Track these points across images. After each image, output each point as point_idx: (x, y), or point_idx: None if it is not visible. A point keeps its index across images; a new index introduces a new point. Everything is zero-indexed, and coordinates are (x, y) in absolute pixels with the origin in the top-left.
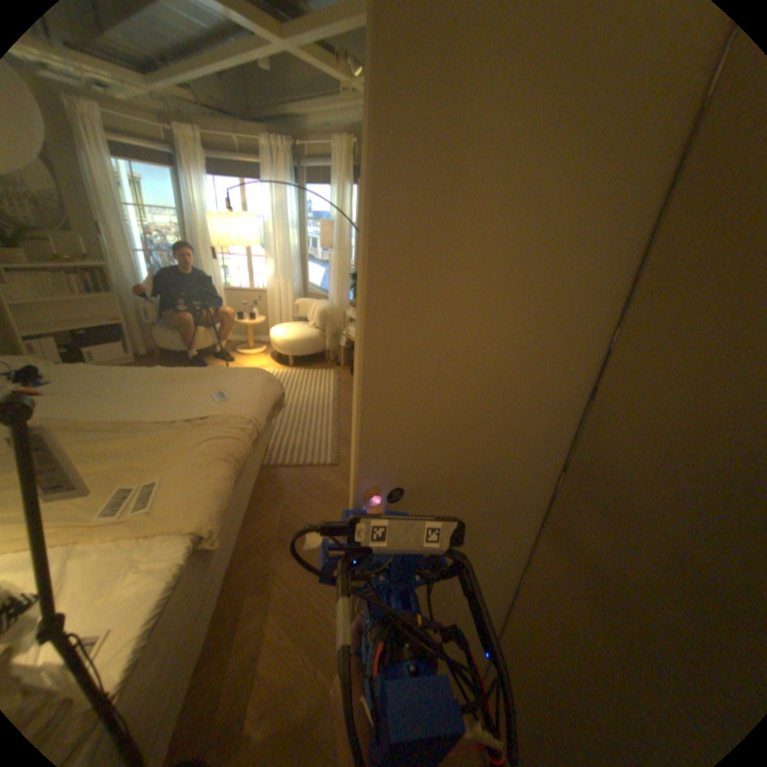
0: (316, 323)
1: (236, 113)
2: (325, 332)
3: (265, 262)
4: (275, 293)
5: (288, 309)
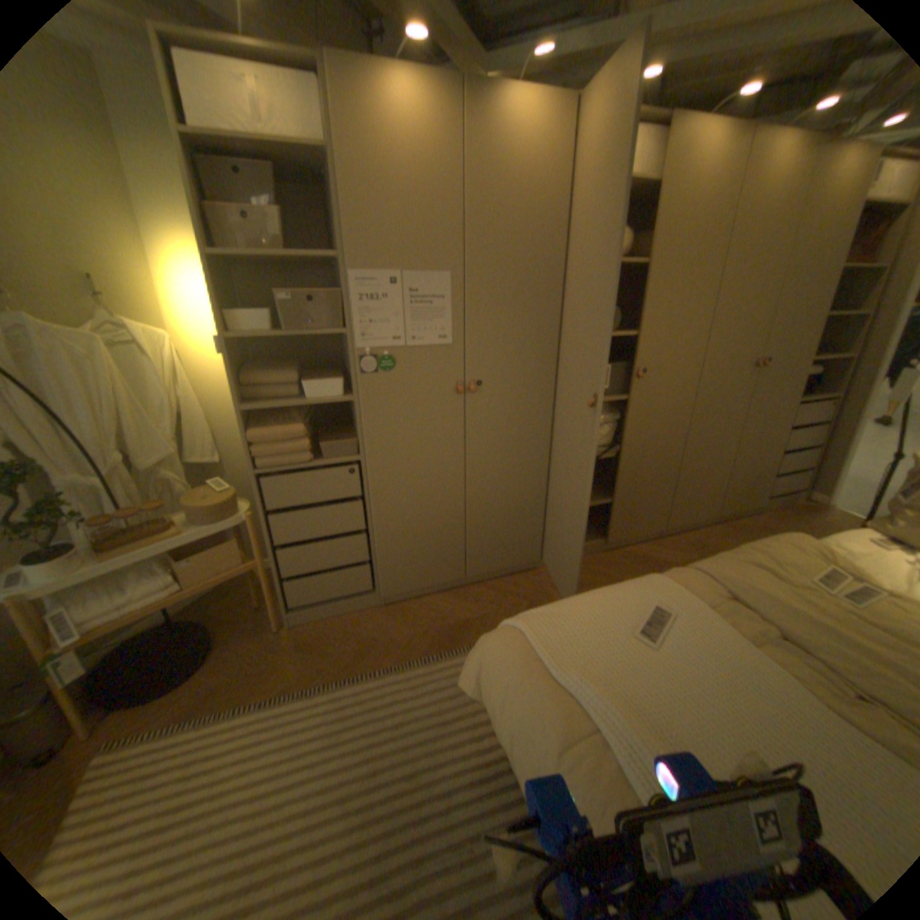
0: None
1: None
2: None
3: None
4: None
5: None
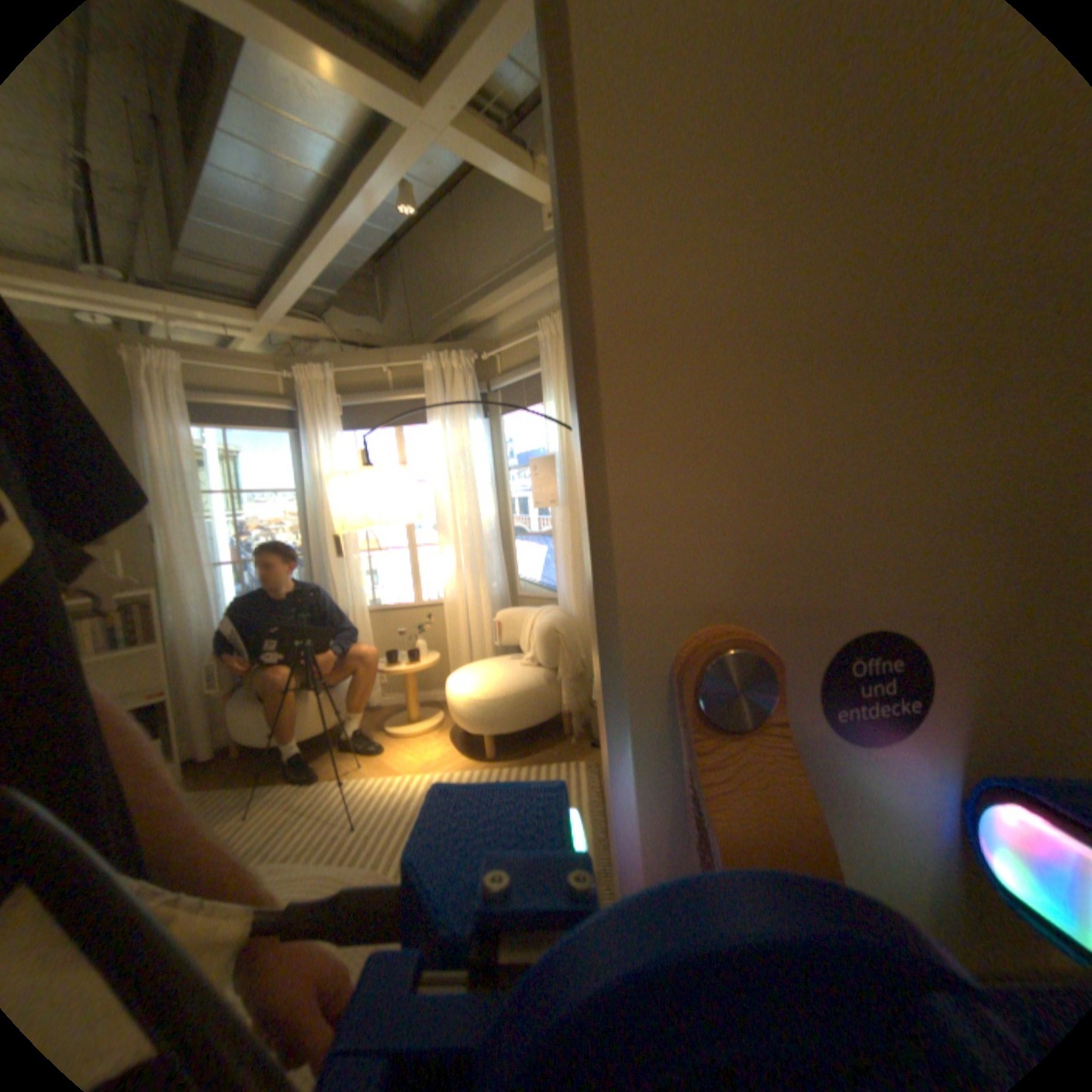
0: (539, 651)
1: (394, 343)
2: (559, 669)
3: (441, 549)
4: (459, 601)
5: (484, 630)
